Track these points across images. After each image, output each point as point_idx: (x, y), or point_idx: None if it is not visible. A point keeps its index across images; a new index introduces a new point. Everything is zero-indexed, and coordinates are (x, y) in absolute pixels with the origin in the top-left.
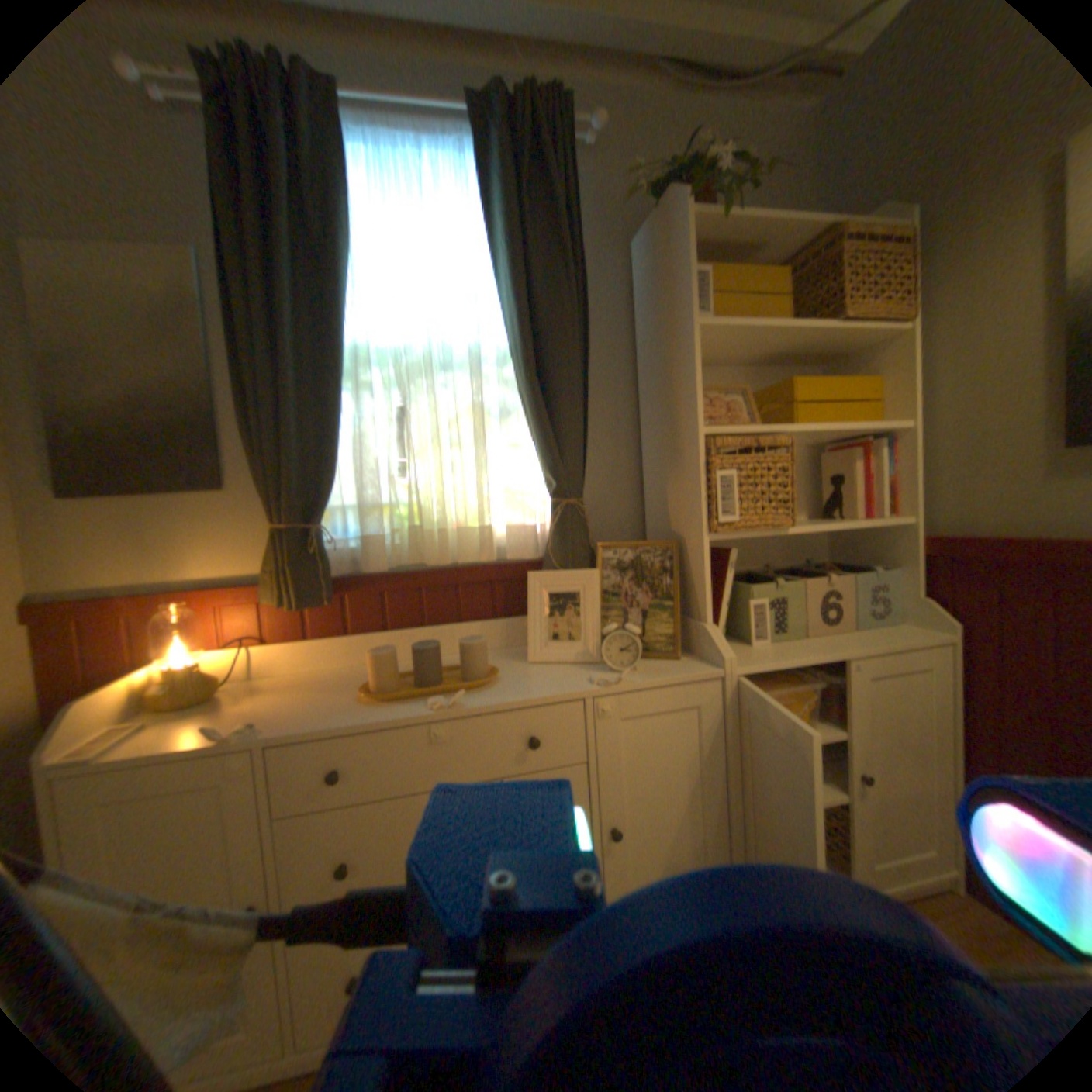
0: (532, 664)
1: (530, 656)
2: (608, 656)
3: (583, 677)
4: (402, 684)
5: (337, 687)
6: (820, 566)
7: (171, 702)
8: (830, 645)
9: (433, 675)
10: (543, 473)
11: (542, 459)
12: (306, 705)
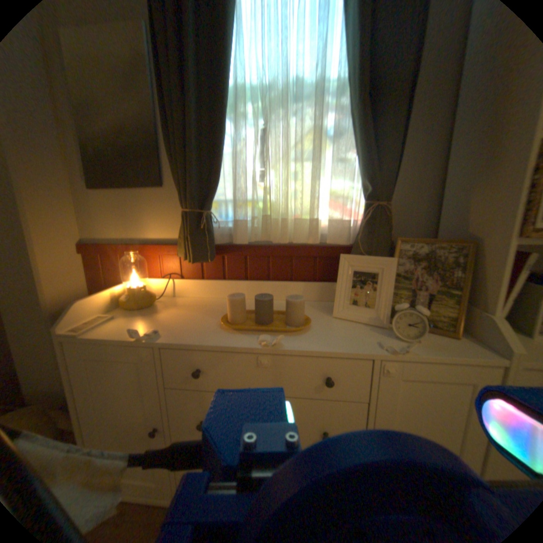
0: (336, 319)
1: (335, 311)
2: (397, 327)
3: (375, 339)
4: (248, 319)
5: (213, 312)
6: None
7: (129, 306)
8: None
9: (267, 318)
10: (362, 181)
11: (363, 170)
12: (193, 321)
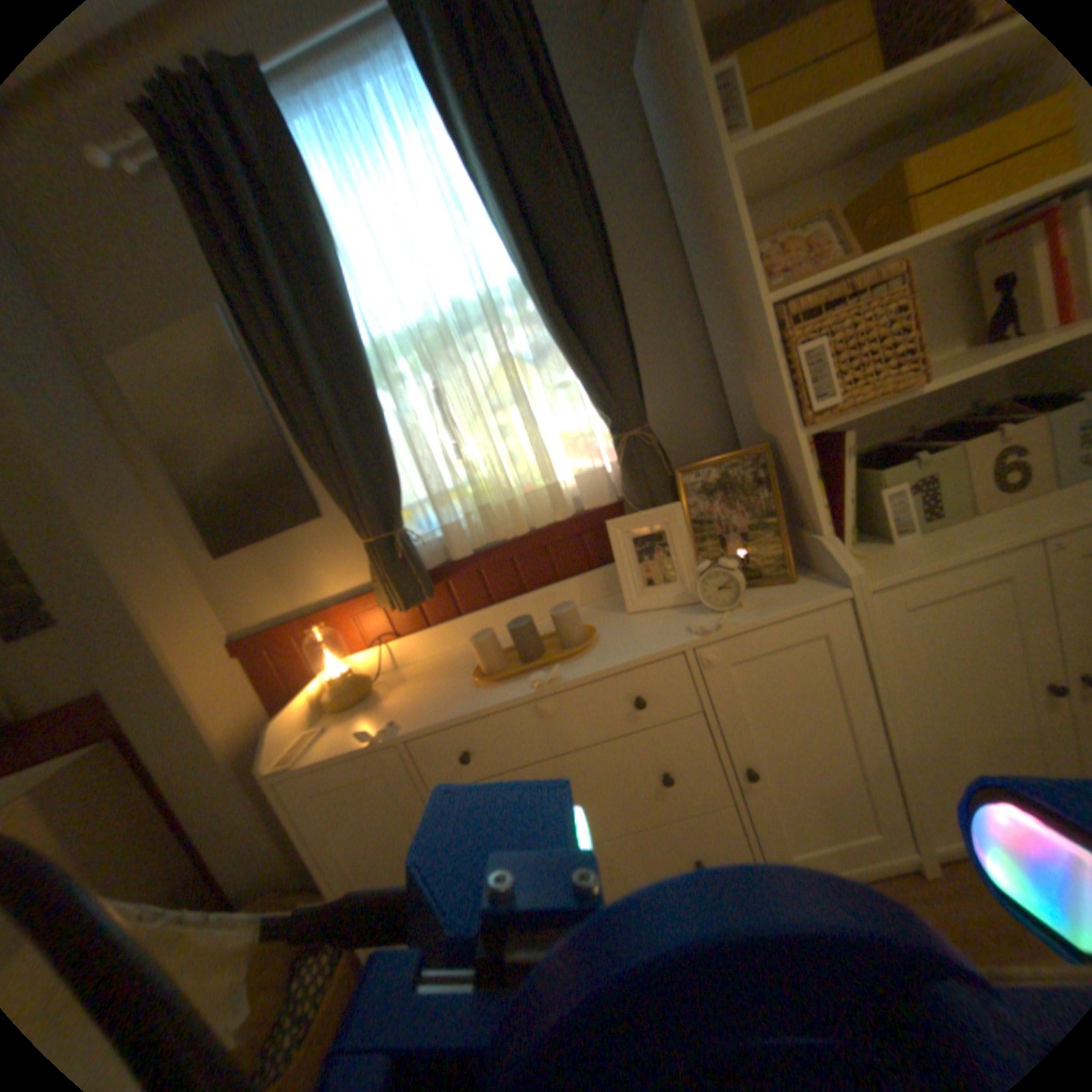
0: (631, 613)
1: (631, 602)
2: (705, 595)
3: (683, 622)
4: (507, 660)
5: (457, 668)
6: (997, 405)
7: (335, 704)
8: (1012, 520)
9: (532, 648)
10: (598, 404)
11: (592, 389)
12: (432, 692)
